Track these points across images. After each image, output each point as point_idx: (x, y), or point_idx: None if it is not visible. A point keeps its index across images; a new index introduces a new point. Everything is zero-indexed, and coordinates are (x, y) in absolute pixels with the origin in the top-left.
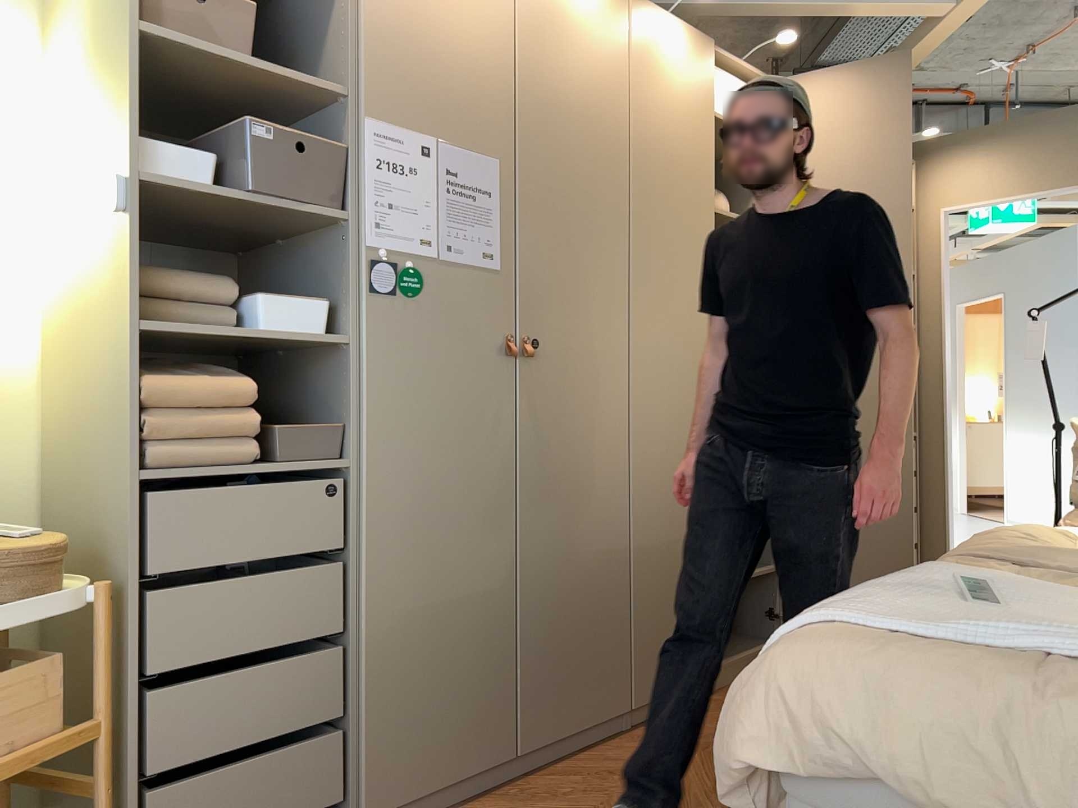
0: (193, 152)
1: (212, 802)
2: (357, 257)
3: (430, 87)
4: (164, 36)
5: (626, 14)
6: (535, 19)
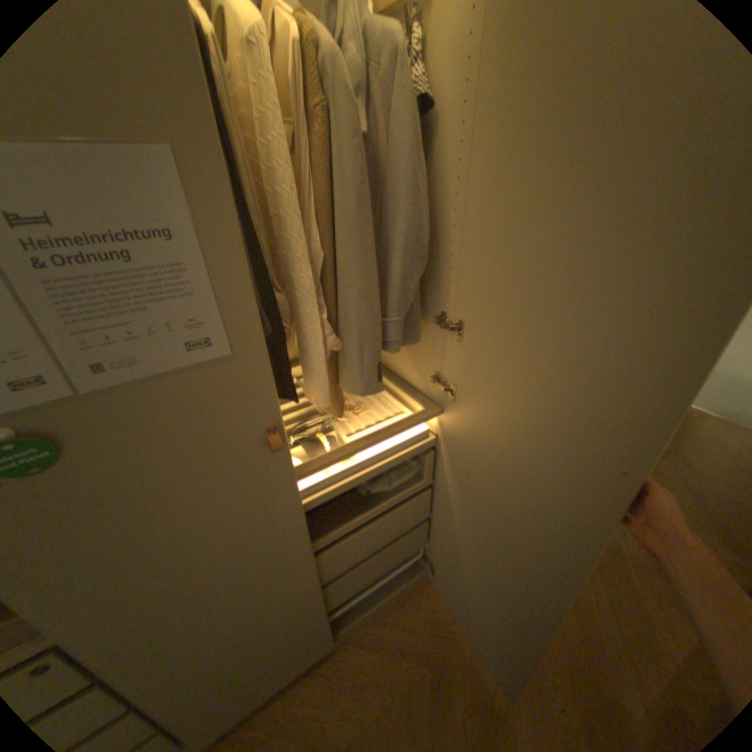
0: None
1: None
2: None
3: None
4: None
5: None
6: None
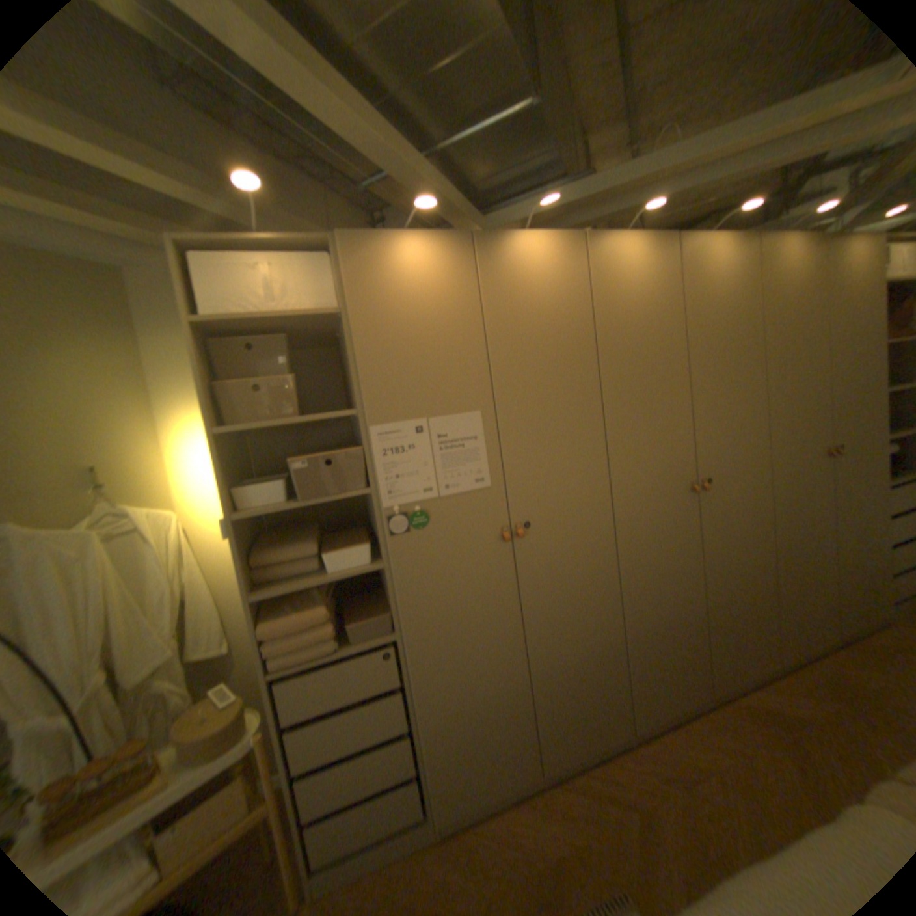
0: (271, 482)
1: (343, 827)
2: (381, 515)
3: (416, 385)
4: (230, 429)
5: (580, 254)
6: (496, 297)
